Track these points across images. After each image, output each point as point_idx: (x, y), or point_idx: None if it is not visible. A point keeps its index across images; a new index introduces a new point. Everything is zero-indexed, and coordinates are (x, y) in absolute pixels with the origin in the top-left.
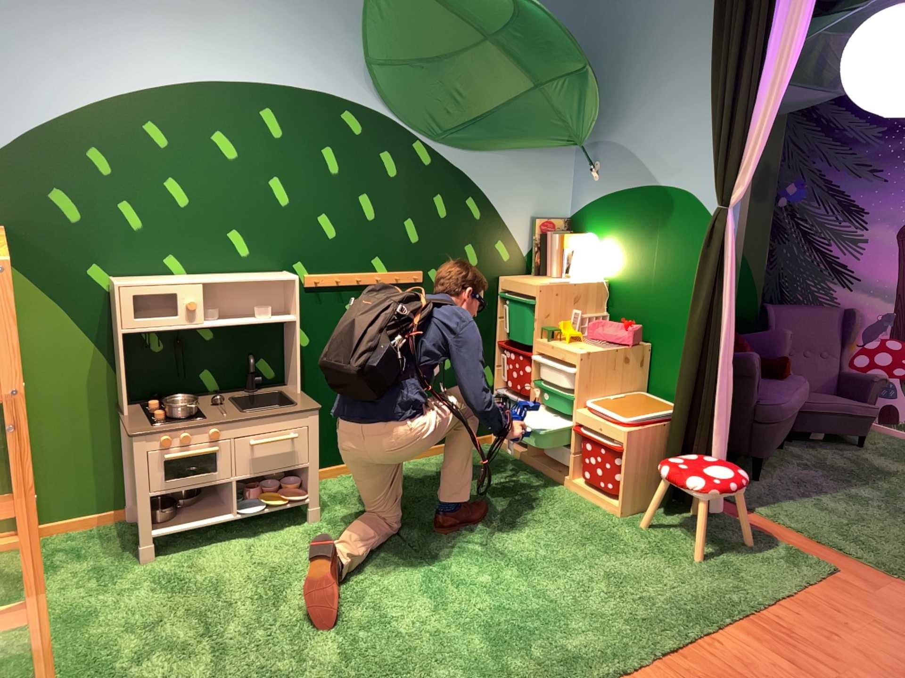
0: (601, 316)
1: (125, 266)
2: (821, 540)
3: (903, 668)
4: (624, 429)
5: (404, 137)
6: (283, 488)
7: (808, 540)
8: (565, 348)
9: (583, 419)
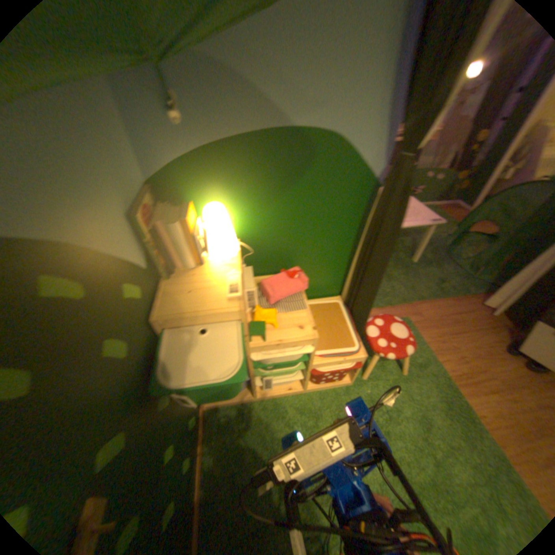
0: (252, 269)
1: None
2: (387, 305)
3: (490, 351)
4: (365, 353)
5: None
6: None
7: (384, 309)
8: (294, 335)
9: (324, 364)
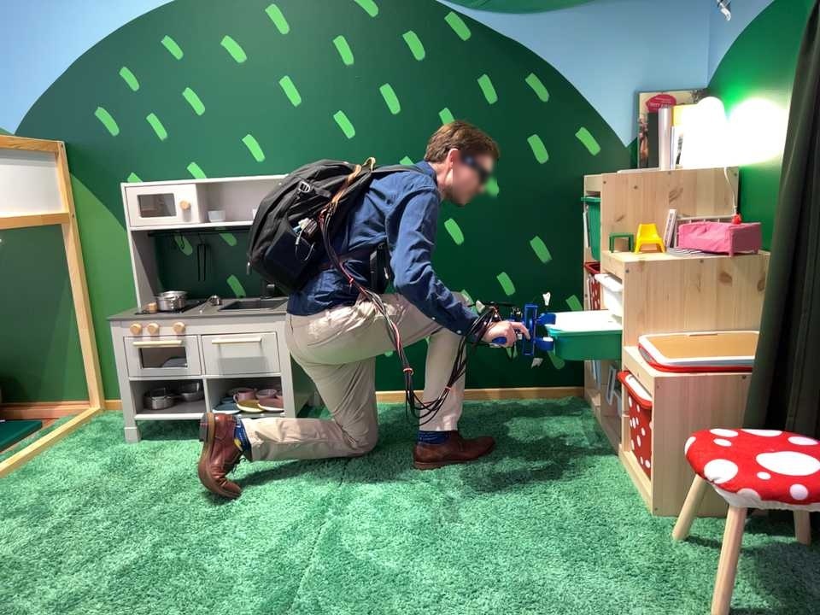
0: (726, 218)
1: (148, 172)
2: None
3: None
4: (661, 379)
5: (430, 5)
6: (265, 400)
7: None
8: (623, 258)
9: (630, 364)
